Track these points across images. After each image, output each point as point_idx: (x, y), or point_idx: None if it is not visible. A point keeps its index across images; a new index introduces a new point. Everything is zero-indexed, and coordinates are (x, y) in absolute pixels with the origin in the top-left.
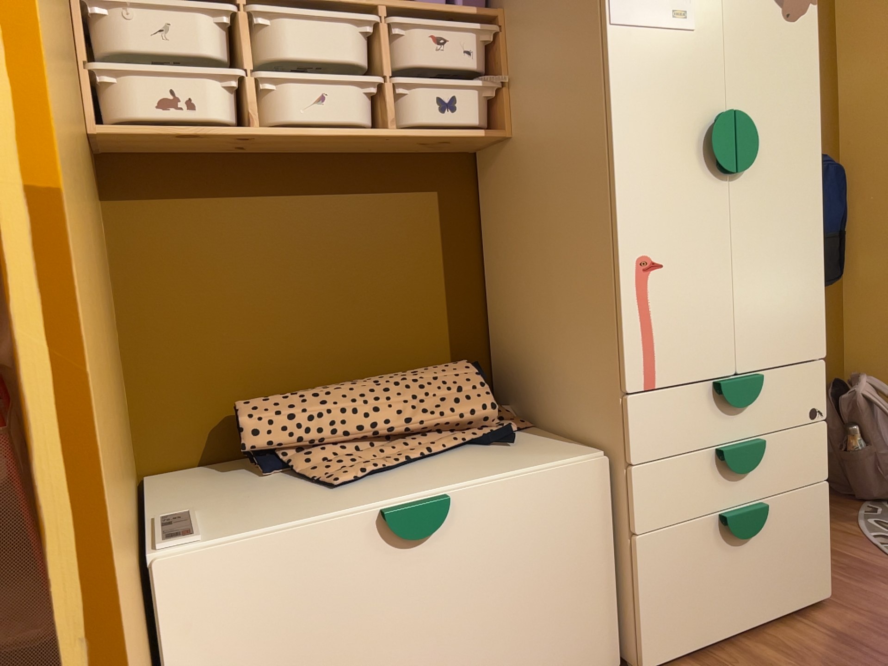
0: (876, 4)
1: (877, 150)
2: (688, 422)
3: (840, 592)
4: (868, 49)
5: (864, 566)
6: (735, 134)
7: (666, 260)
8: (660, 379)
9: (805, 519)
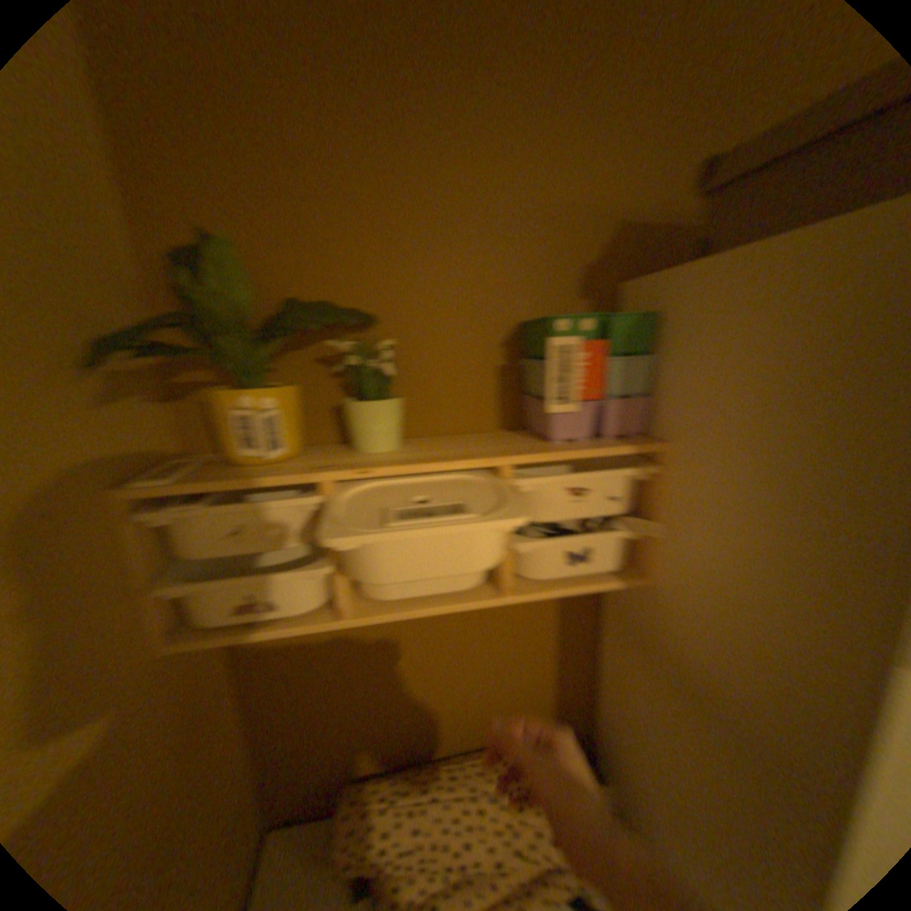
0: None
1: None
2: None
3: None
4: None
5: None
6: None
7: None
8: None
9: None
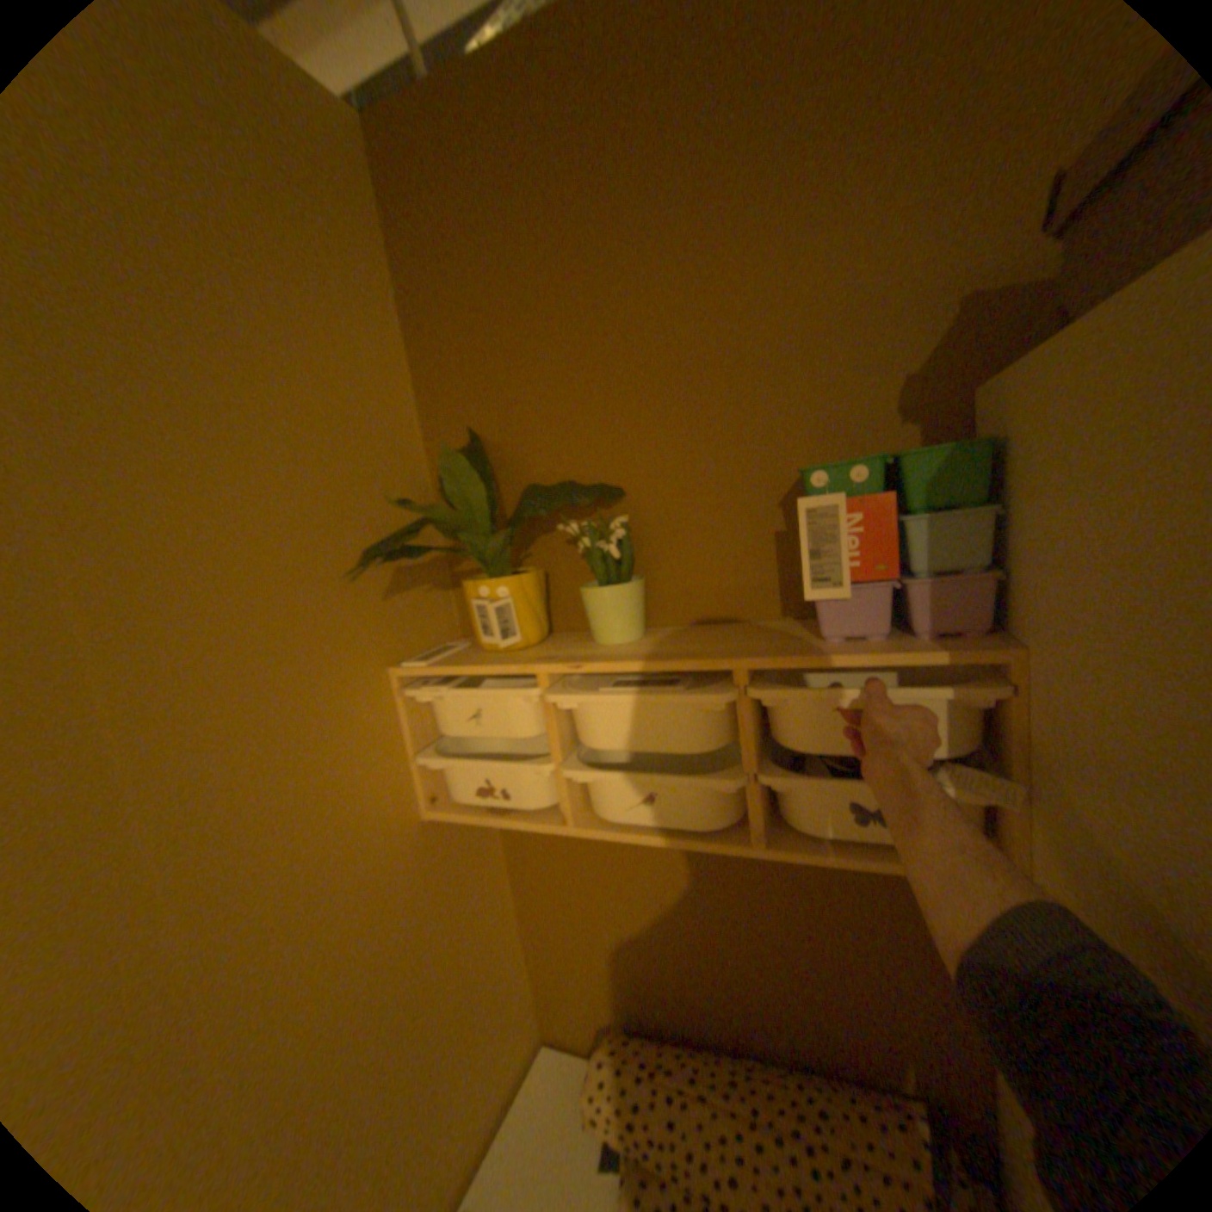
0: None
1: None
2: None
3: None
4: None
5: None
6: None
7: None
8: None
9: None
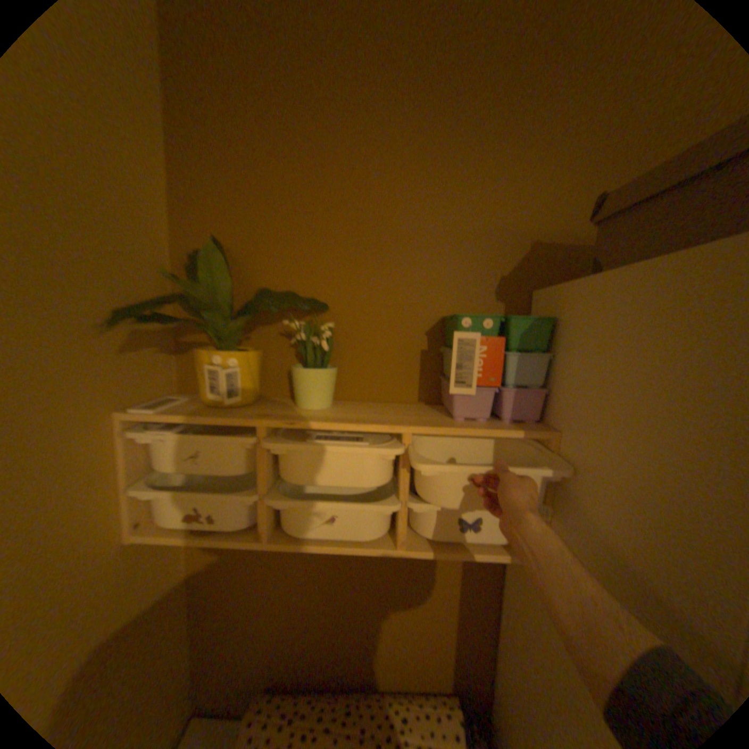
0: None
1: None
2: None
3: None
4: None
5: None
6: None
7: None
8: None
9: None
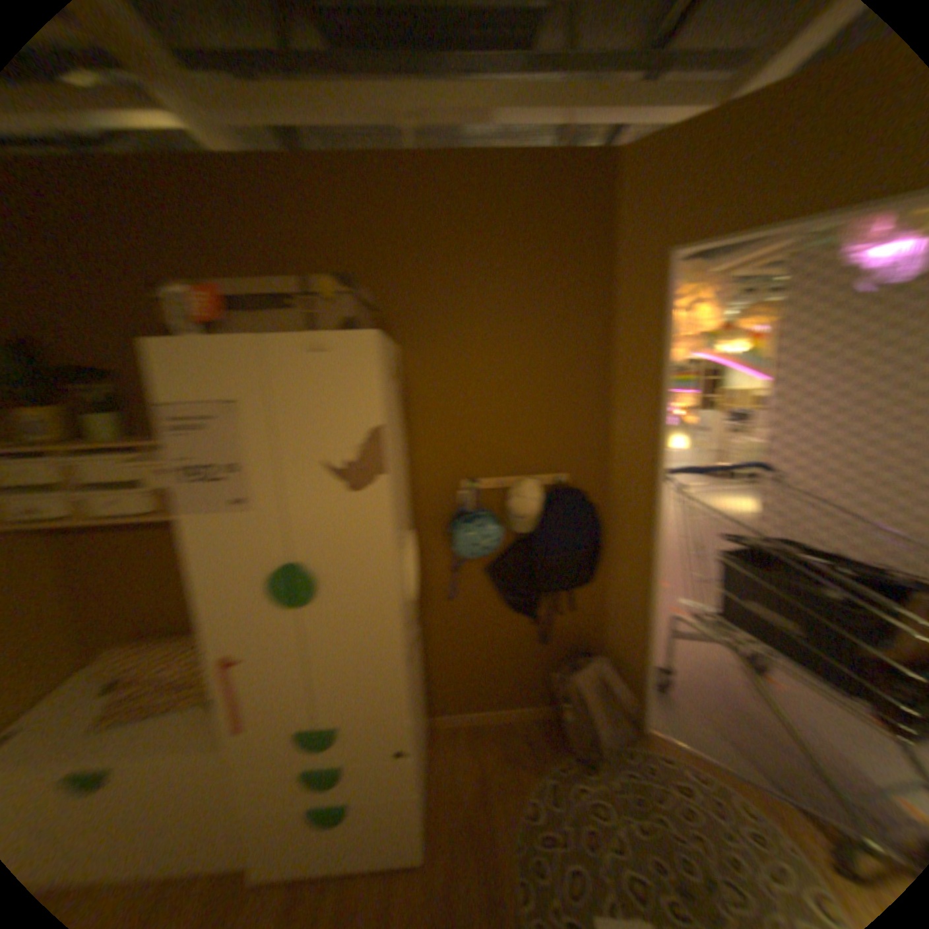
0: (642, 368)
1: (635, 489)
2: (267, 757)
3: (434, 862)
4: (633, 405)
5: (481, 841)
6: (284, 585)
7: (236, 662)
8: (239, 732)
9: (387, 820)
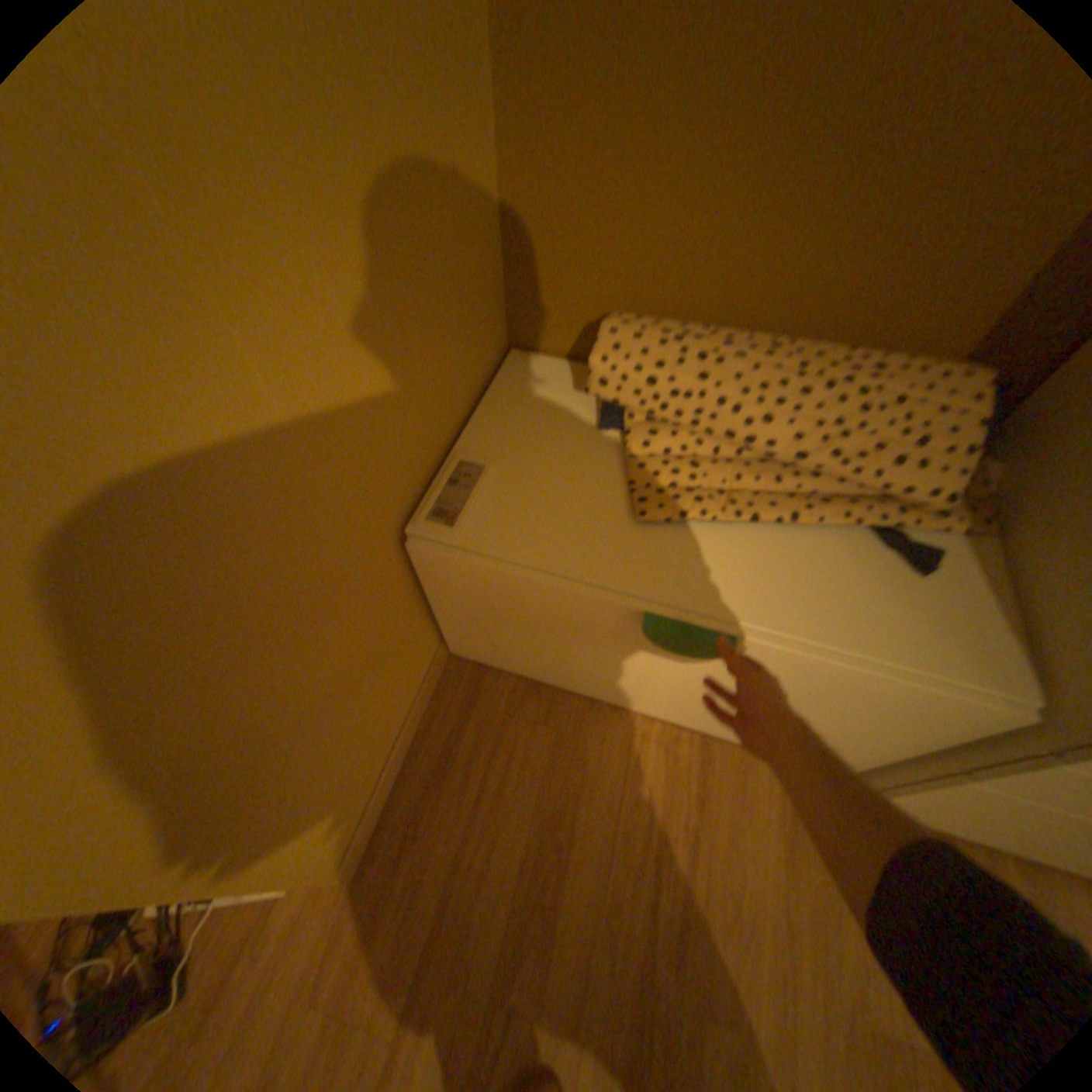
0: None
1: None
2: None
3: None
4: None
5: None
6: None
7: None
8: None
9: None
